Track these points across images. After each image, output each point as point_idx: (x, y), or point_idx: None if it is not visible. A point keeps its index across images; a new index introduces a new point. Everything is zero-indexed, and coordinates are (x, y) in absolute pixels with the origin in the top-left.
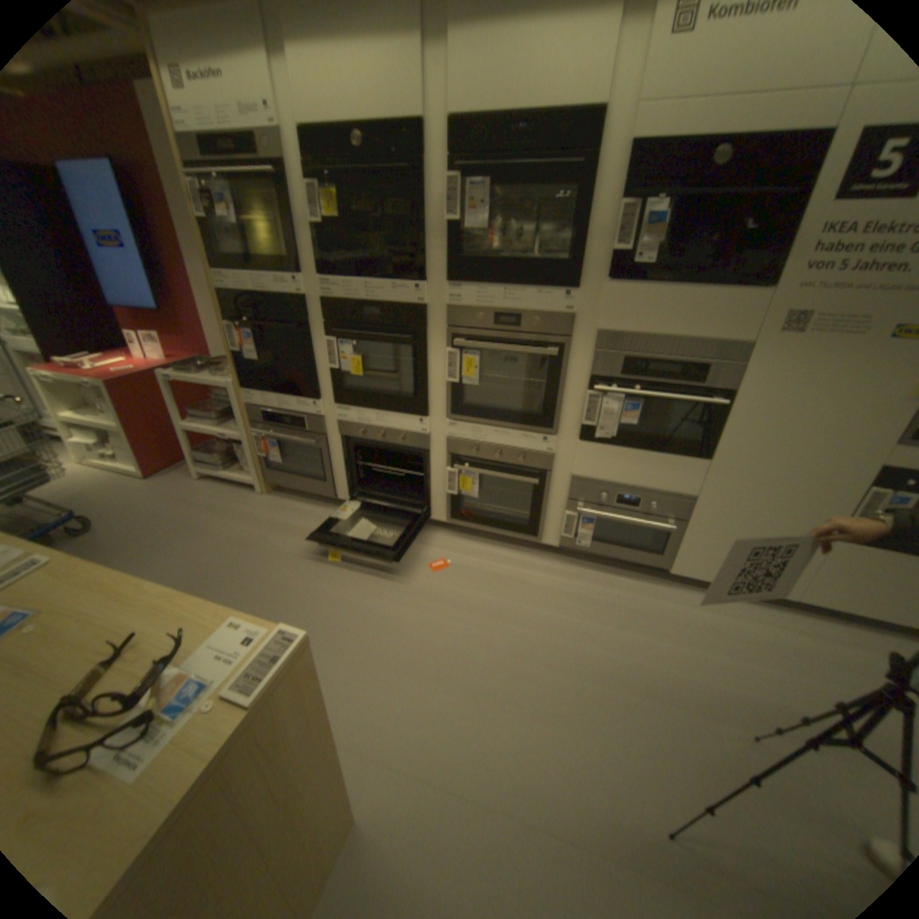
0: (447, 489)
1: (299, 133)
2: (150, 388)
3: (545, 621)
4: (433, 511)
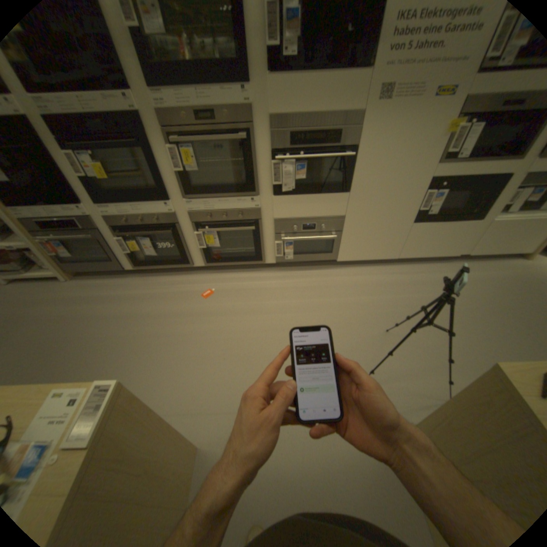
0: (198, 246)
1: None
2: None
3: (276, 307)
4: (194, 262)
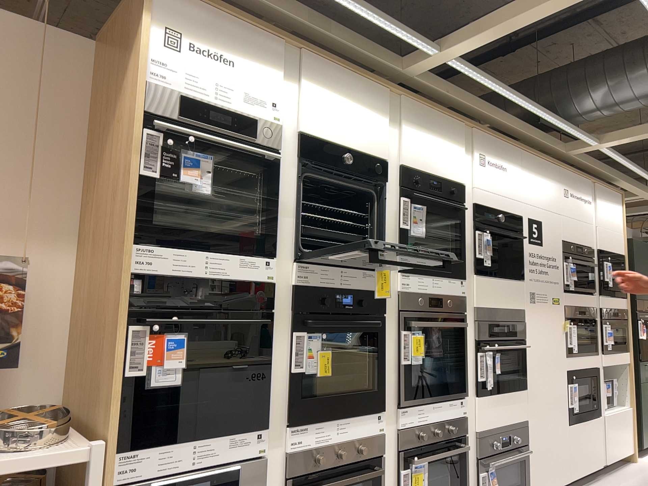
0: None
1: (302, 139)
2: None
3: None
4: None
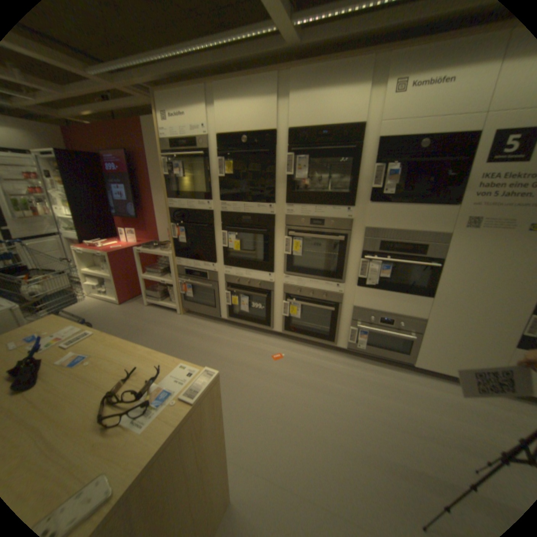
0: (282, 313)
1: (216, 137)
2: (128, 257)
3: (340, 392)
4: (274, 326)
